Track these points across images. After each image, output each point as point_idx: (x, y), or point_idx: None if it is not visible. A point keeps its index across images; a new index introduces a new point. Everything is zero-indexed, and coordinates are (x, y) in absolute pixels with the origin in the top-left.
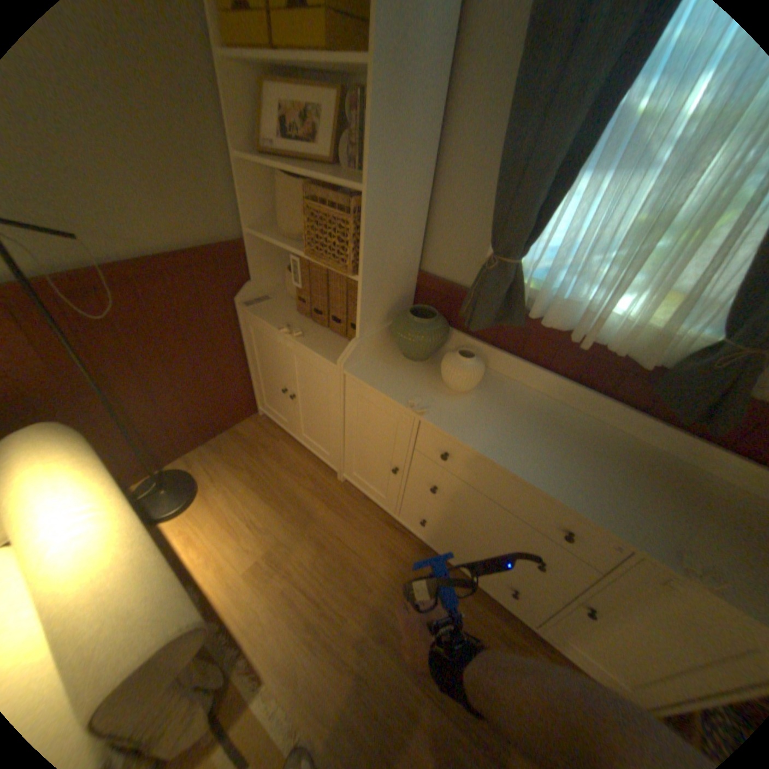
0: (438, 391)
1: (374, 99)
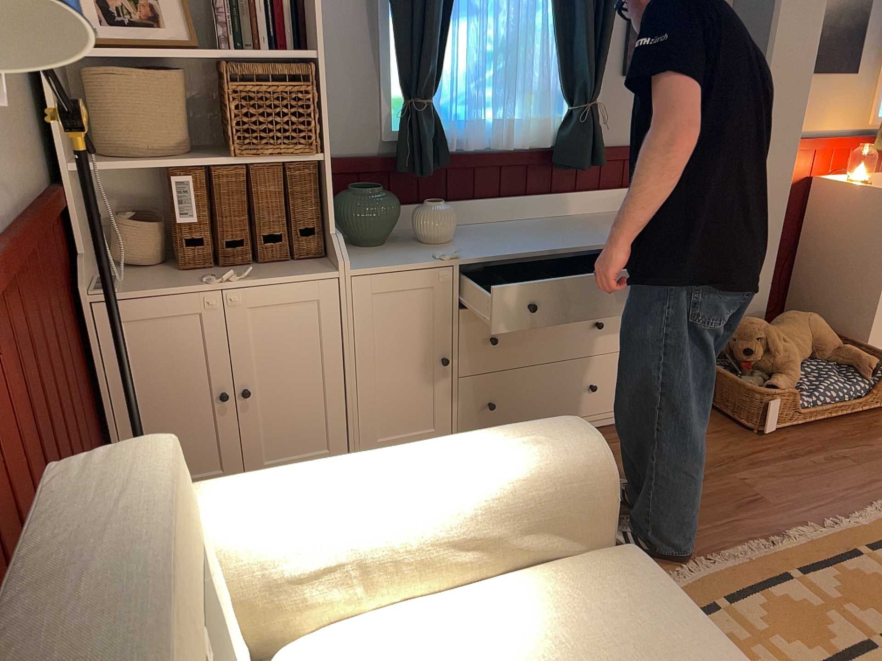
0: (435, 248)
1: None
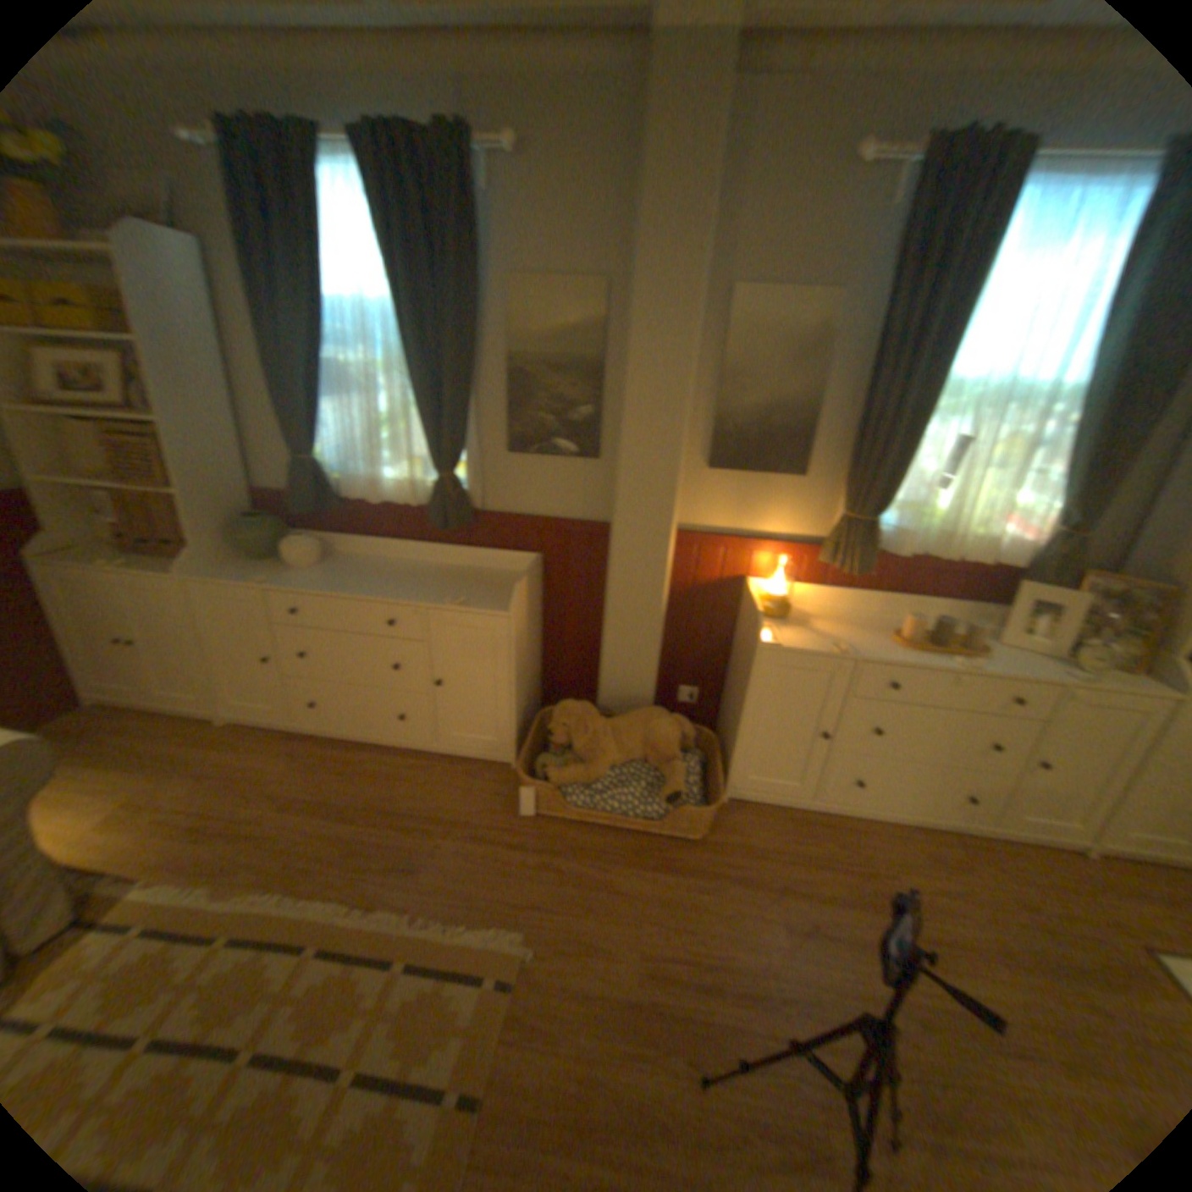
0: (283, 571)
1: (147, 362)
